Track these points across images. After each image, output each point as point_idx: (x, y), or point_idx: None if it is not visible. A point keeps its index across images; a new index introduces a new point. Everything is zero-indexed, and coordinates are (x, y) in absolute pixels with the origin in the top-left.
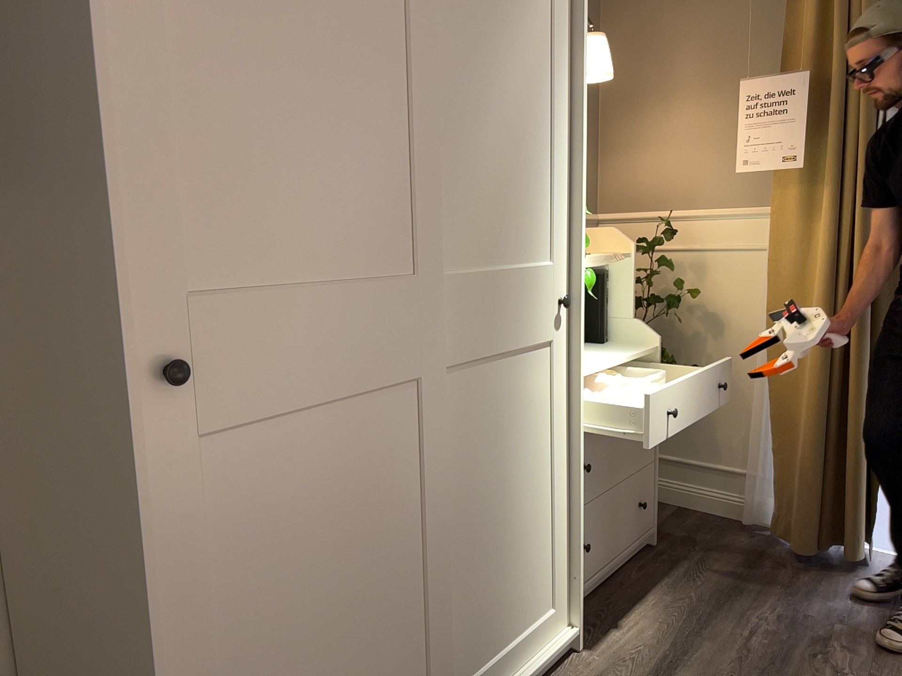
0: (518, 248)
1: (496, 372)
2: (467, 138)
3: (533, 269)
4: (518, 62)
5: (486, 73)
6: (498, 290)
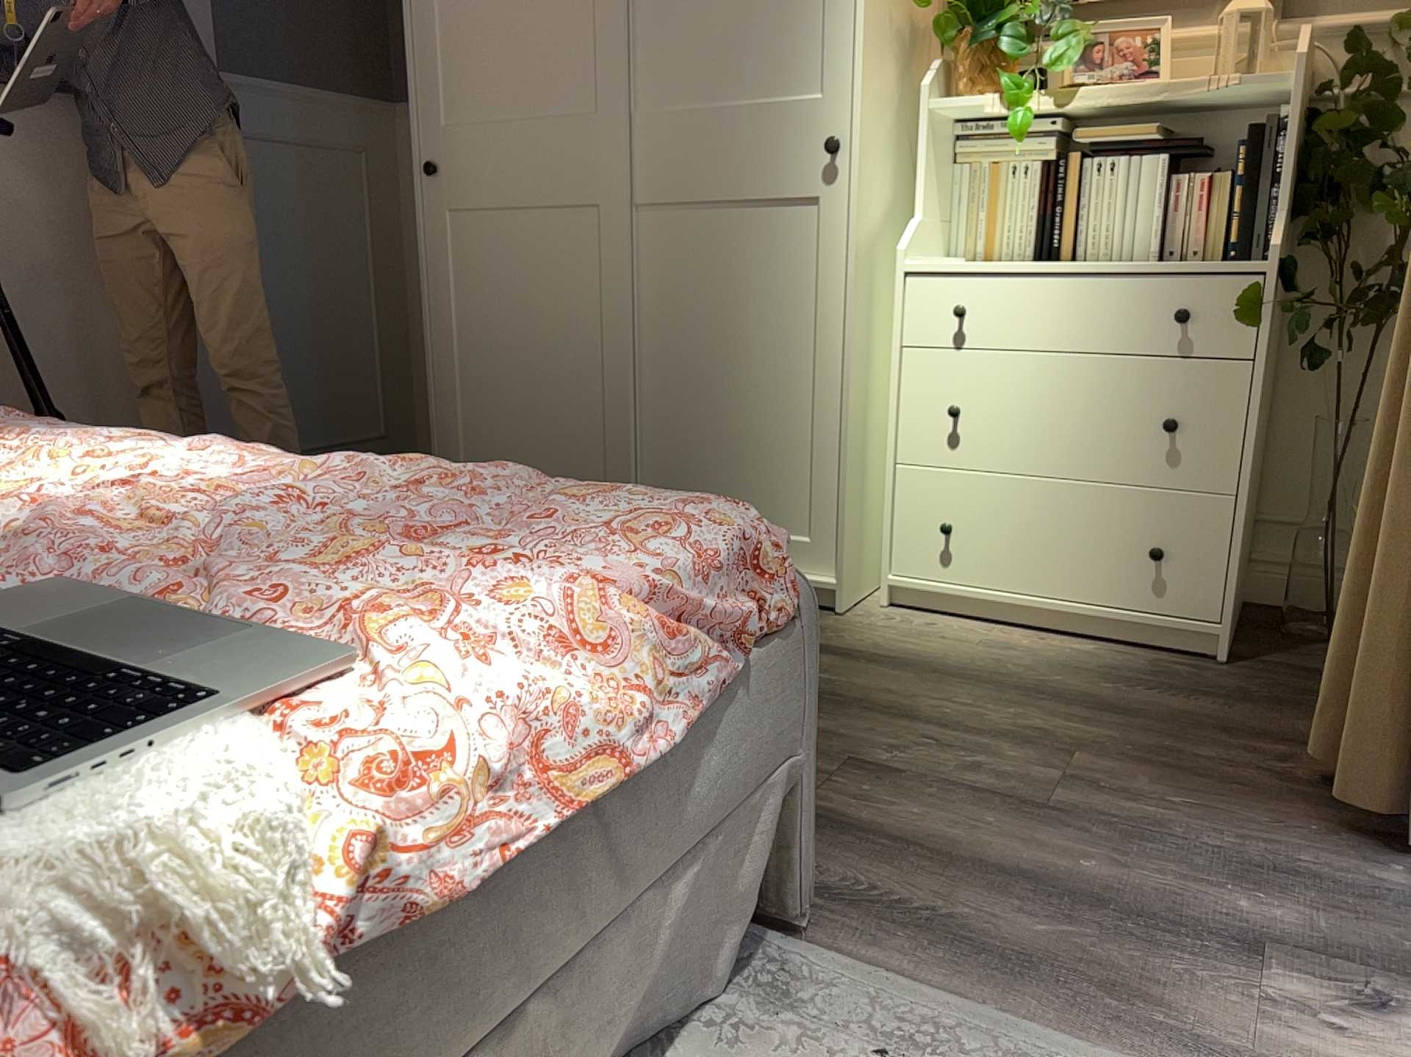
0: (760, 72)
1: (716, 224)
2: None
3: (787, 98)
4: None
5: None
6: (715, 126)
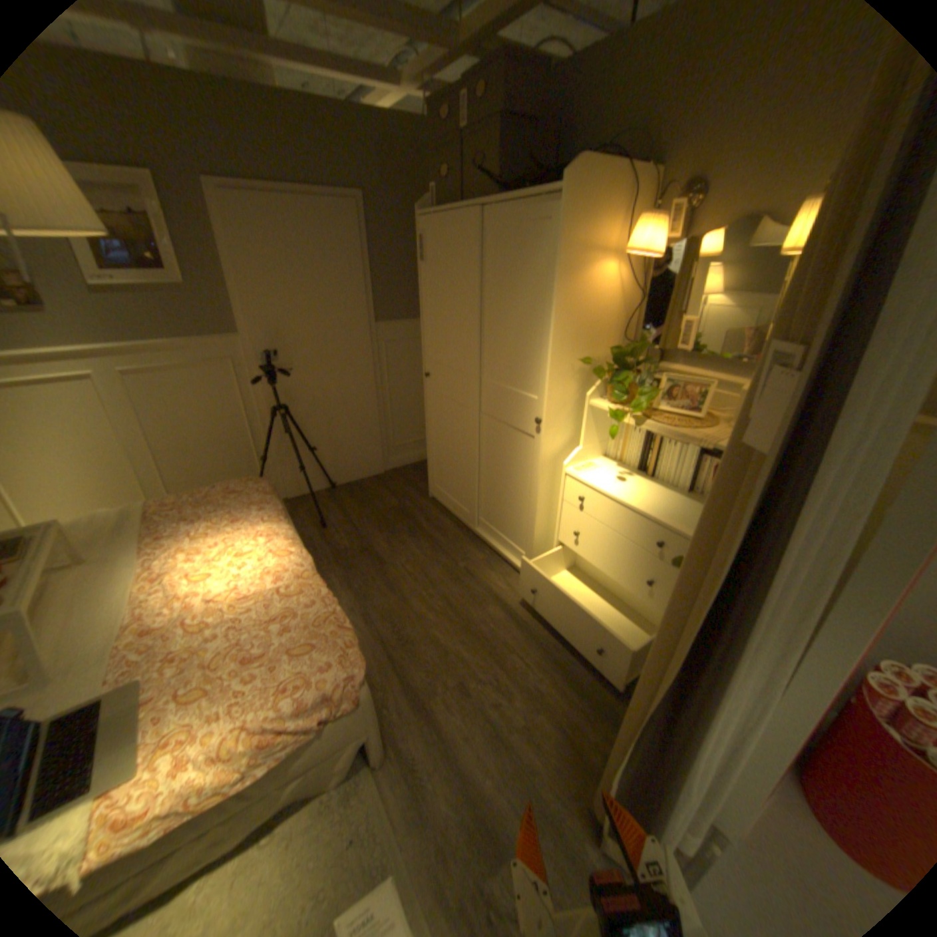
0: (520, 380)
1: (504, 431)
2: (496, 321)
3: (527, 394)
4: (526, 278)
5: (507, 289)
6: (505, 395)
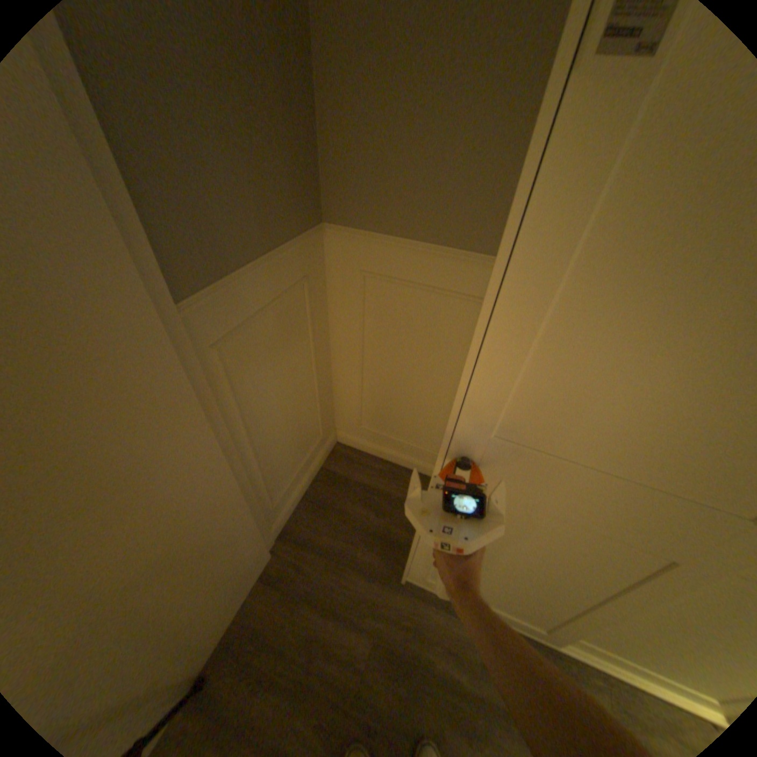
0: None
1: None
2: None
3: None
4: None
5: None
6: None
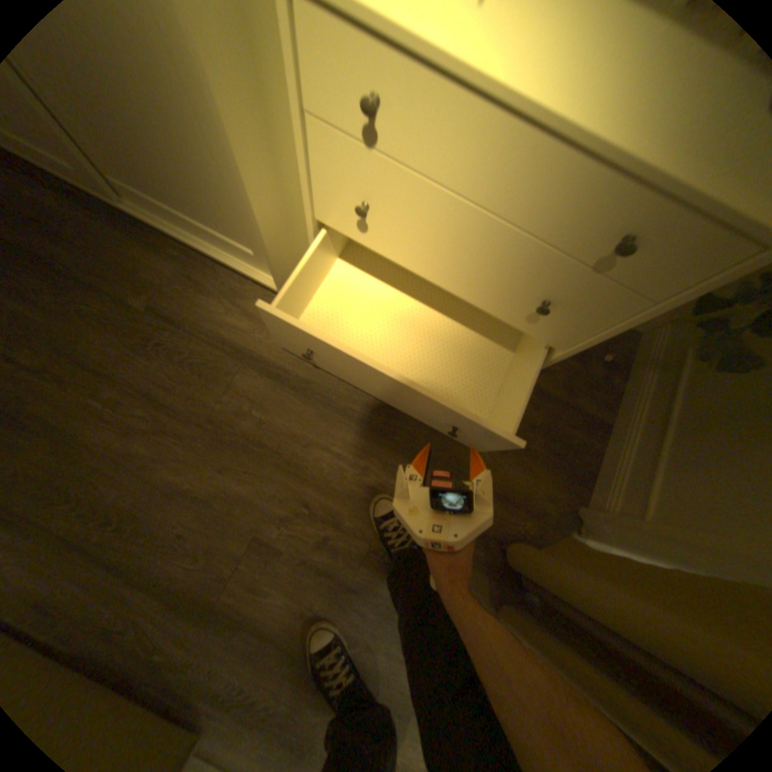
0: None
1: None
2: None
3: None
4: None
5: None
6: None
